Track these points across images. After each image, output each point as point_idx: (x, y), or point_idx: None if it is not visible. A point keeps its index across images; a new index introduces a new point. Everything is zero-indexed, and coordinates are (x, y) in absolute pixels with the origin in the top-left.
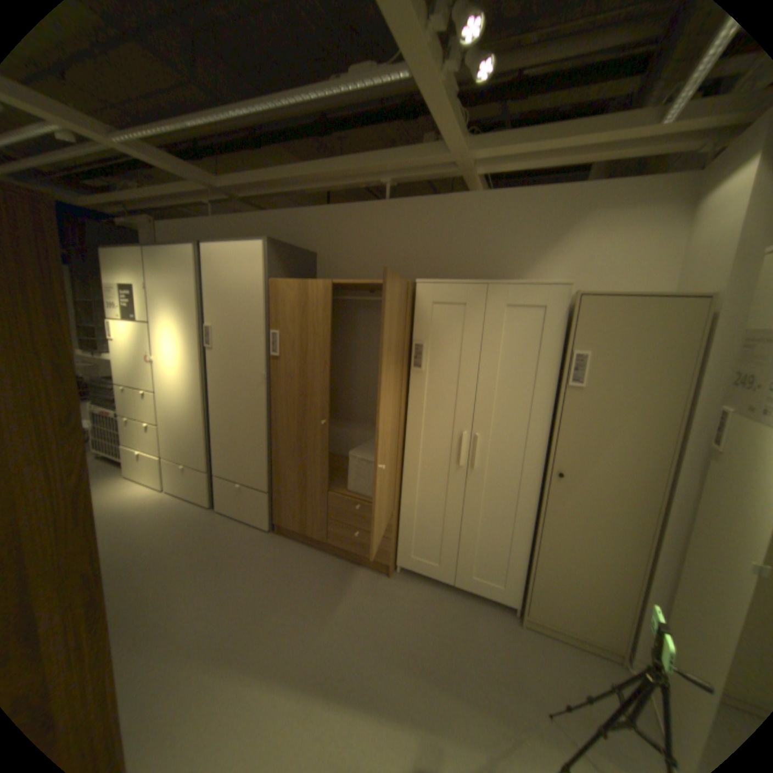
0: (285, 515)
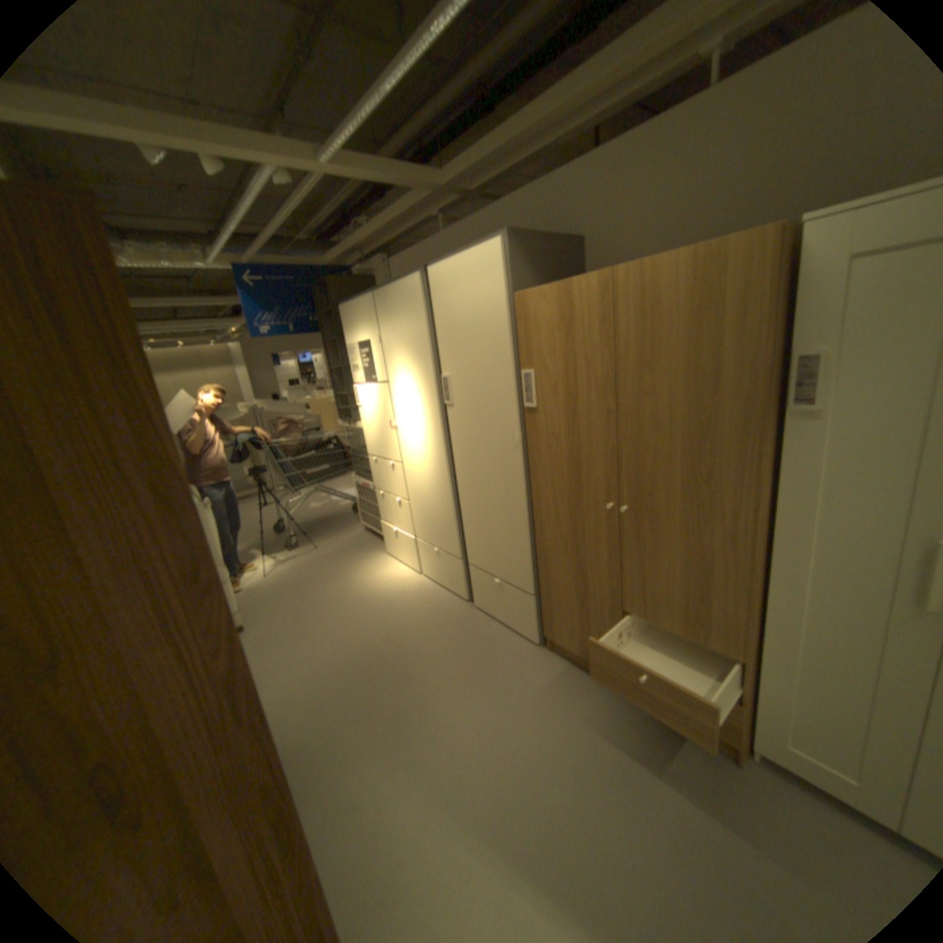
0: (559, 629)
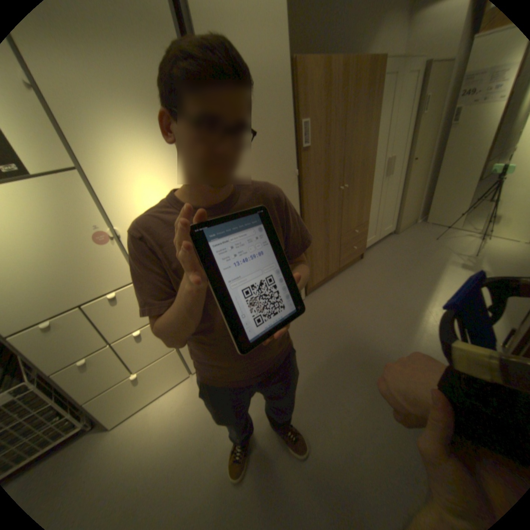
0: (315, 276)
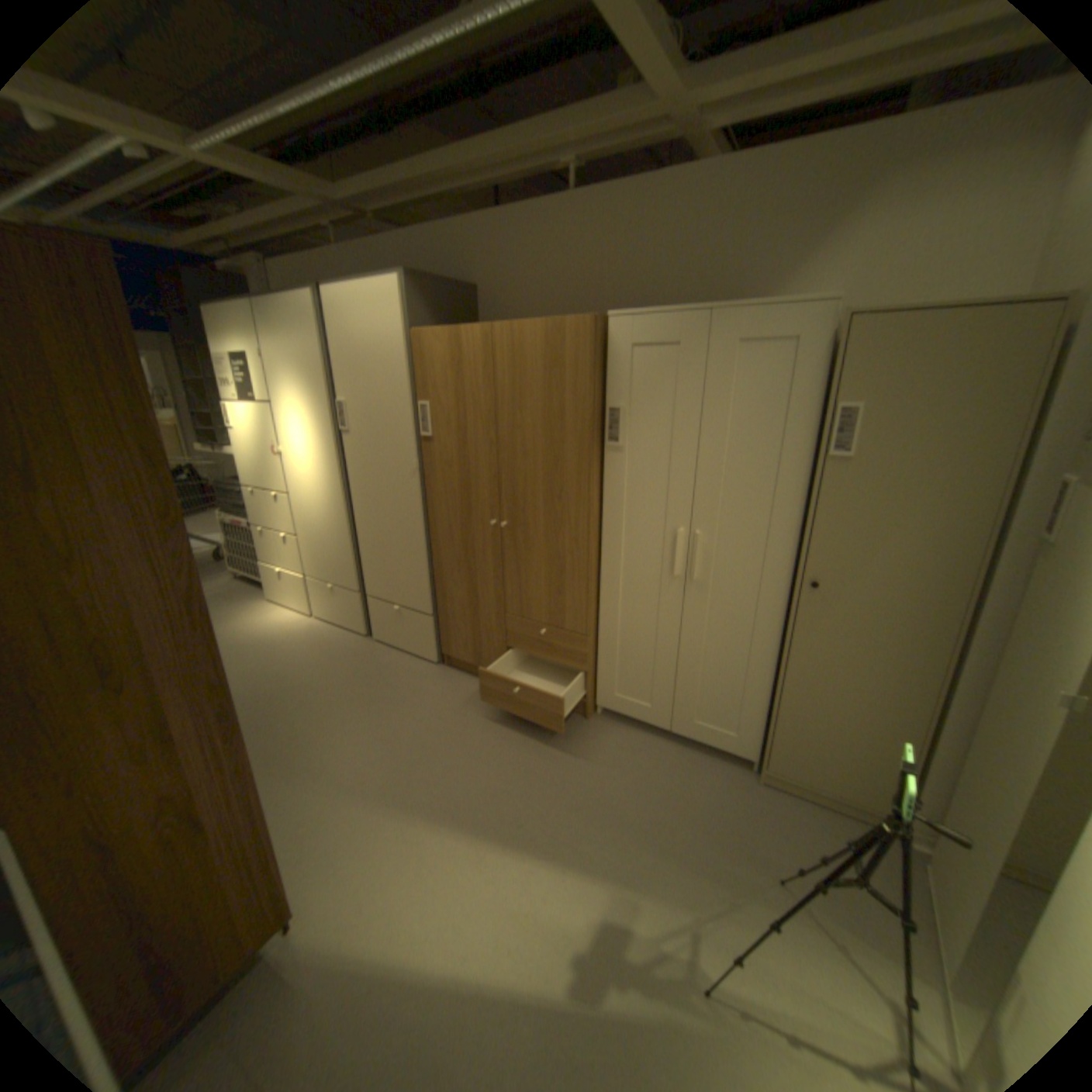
0: (455, 642)
